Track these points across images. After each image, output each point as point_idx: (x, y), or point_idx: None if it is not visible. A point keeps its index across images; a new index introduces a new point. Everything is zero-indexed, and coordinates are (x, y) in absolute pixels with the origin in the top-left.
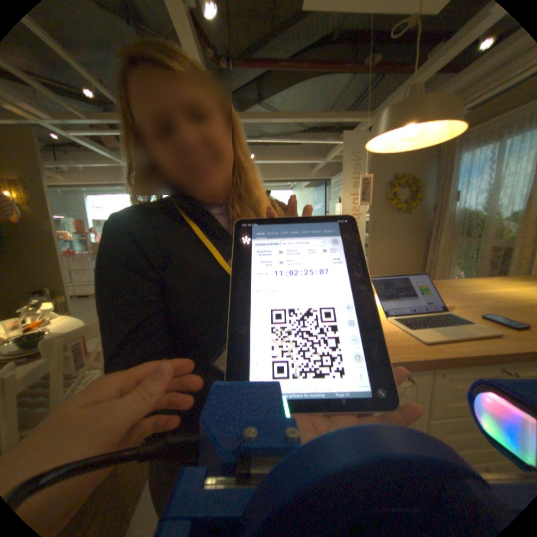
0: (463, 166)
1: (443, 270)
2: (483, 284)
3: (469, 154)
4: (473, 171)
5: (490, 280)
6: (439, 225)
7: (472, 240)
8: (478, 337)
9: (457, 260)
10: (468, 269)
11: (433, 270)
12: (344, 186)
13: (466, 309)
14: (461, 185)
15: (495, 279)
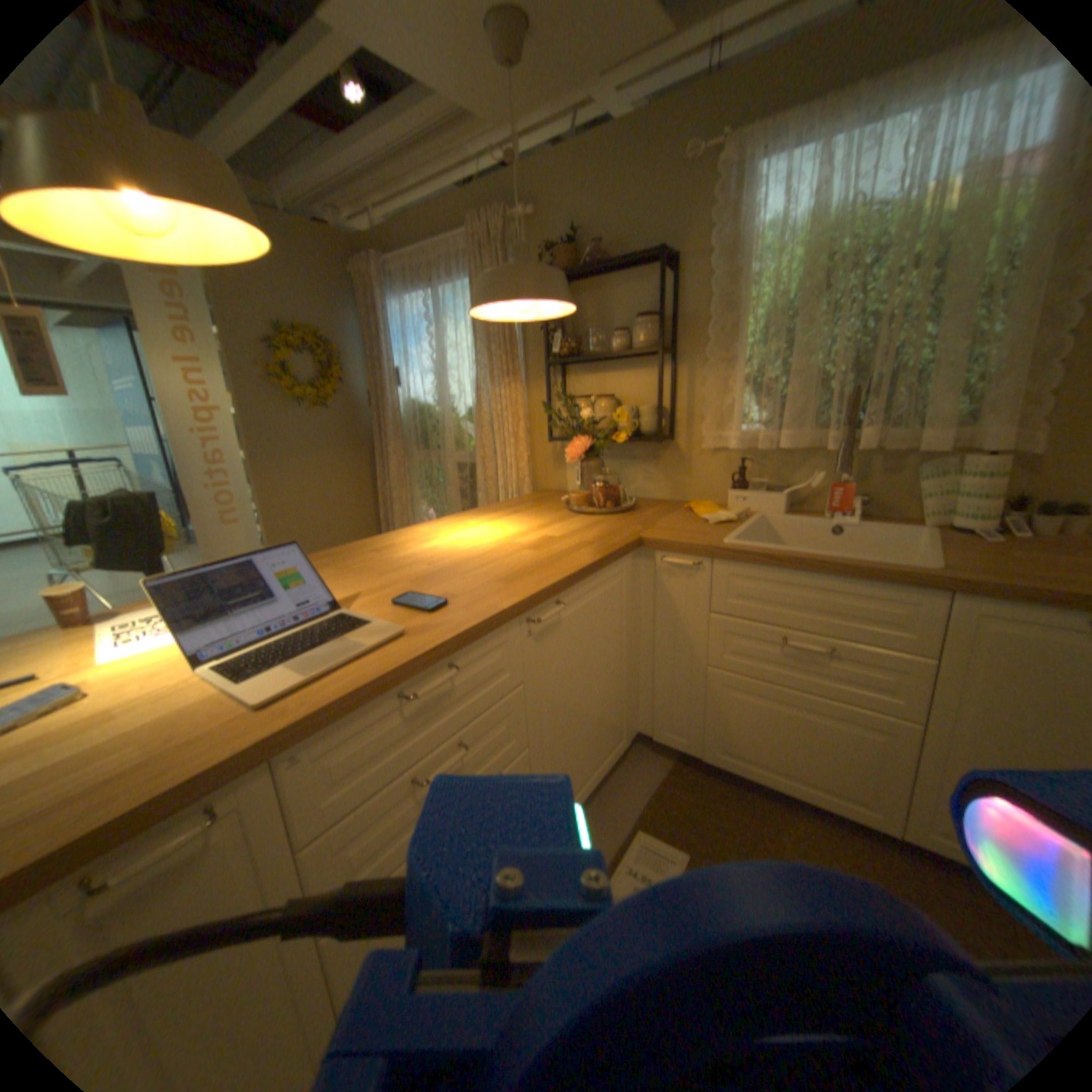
0: (394, 324)
1: (405, 511)
2: (427, 534)
3: (396, 304)
4: (409, 335)
5: (439, 524)
6: (382, 431)
7: (431, 455)
8: (365, 650)
9: (418, 492)
10: (437, 503)
11: (389, 514)
12: (147, 338)
13: (376, 594)
14: (397, 358)
15: (446, 521)
